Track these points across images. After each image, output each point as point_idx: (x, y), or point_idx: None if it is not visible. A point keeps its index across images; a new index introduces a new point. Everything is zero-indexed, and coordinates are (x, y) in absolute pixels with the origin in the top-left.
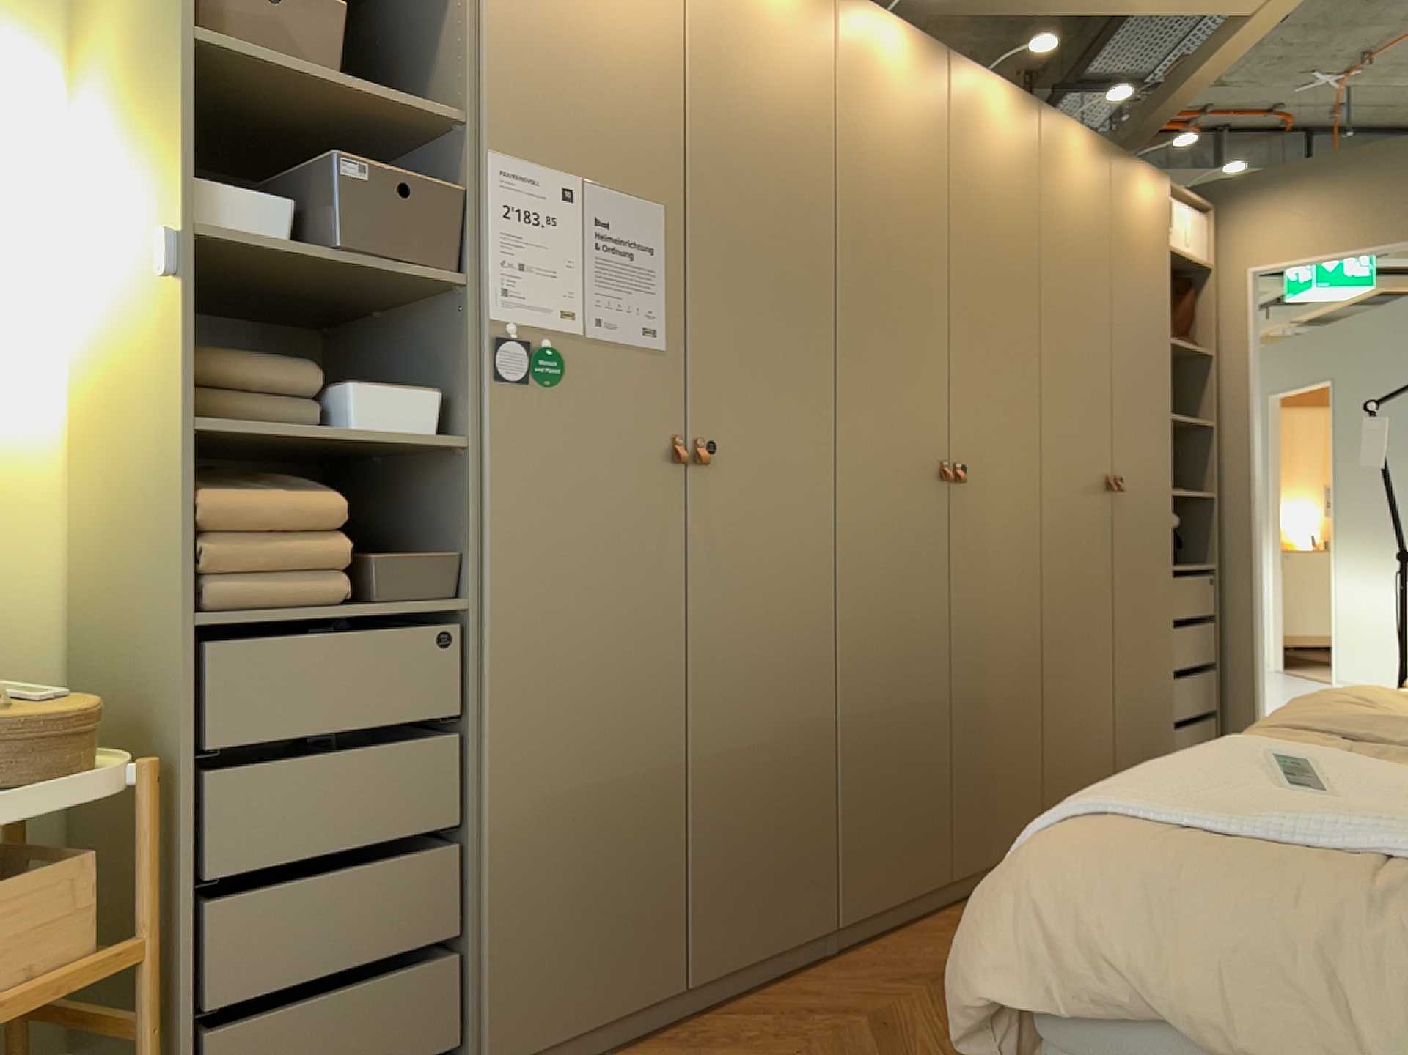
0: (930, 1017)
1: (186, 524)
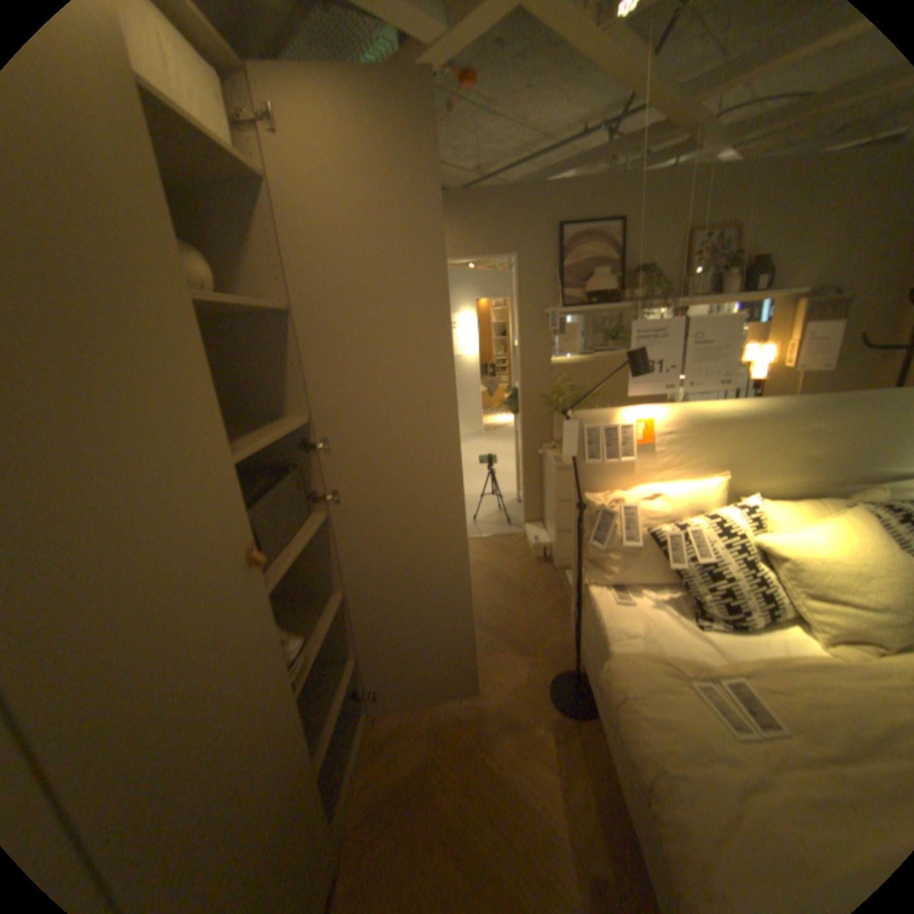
0: None
1: None
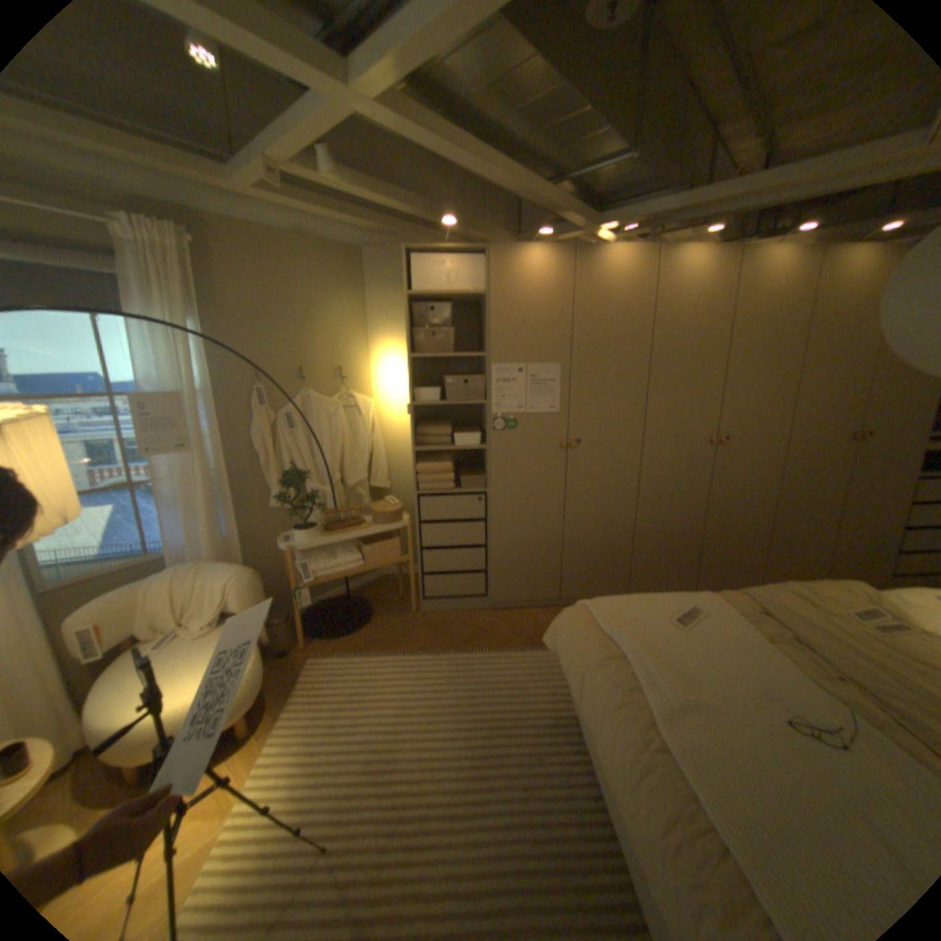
0: None
1: (418, 472)
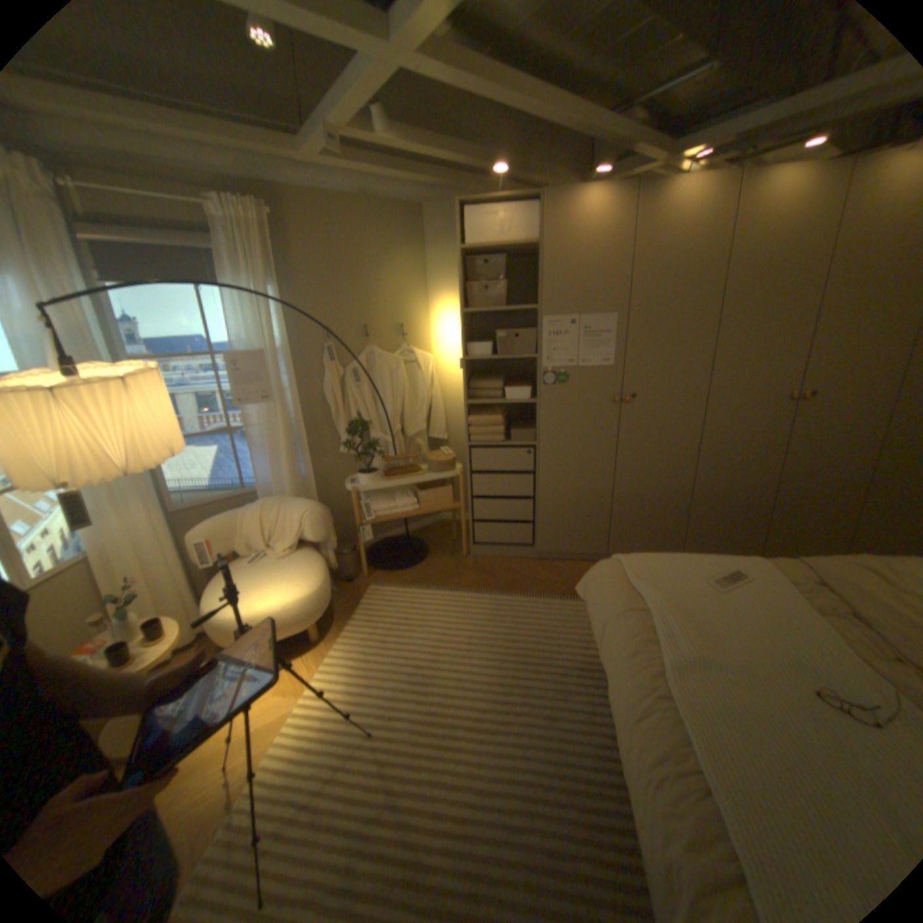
0: None
1: (468, 424)
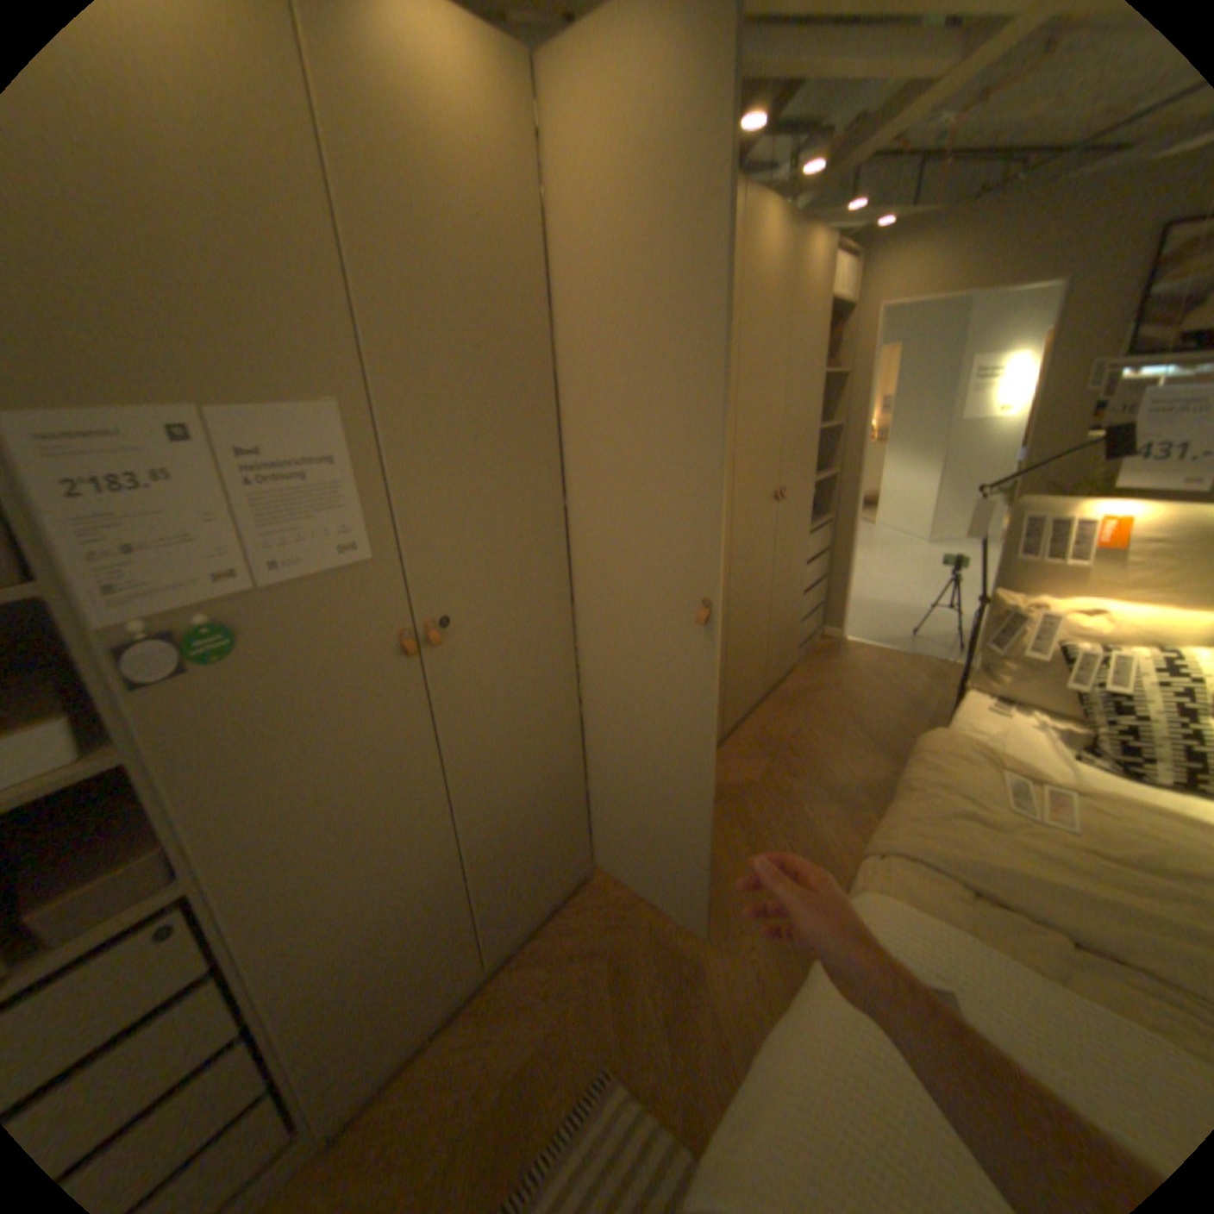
0: (655, 952)
1: None
